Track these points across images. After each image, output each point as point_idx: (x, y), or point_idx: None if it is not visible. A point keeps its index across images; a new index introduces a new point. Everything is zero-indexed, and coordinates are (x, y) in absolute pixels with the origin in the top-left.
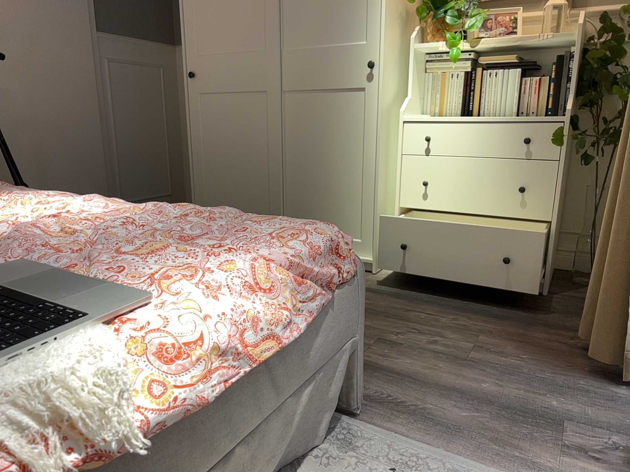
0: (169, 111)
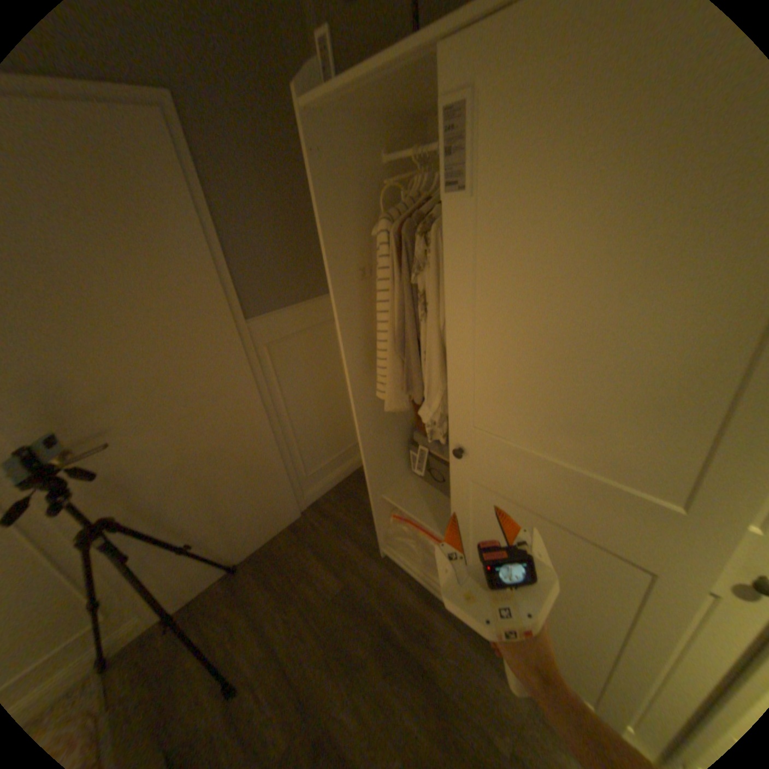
0: None
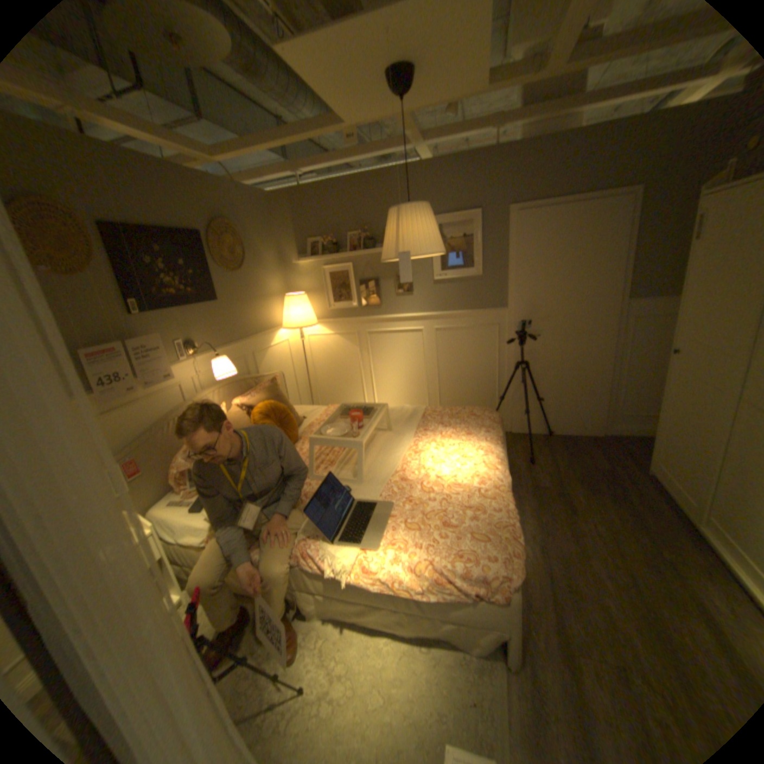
0: None
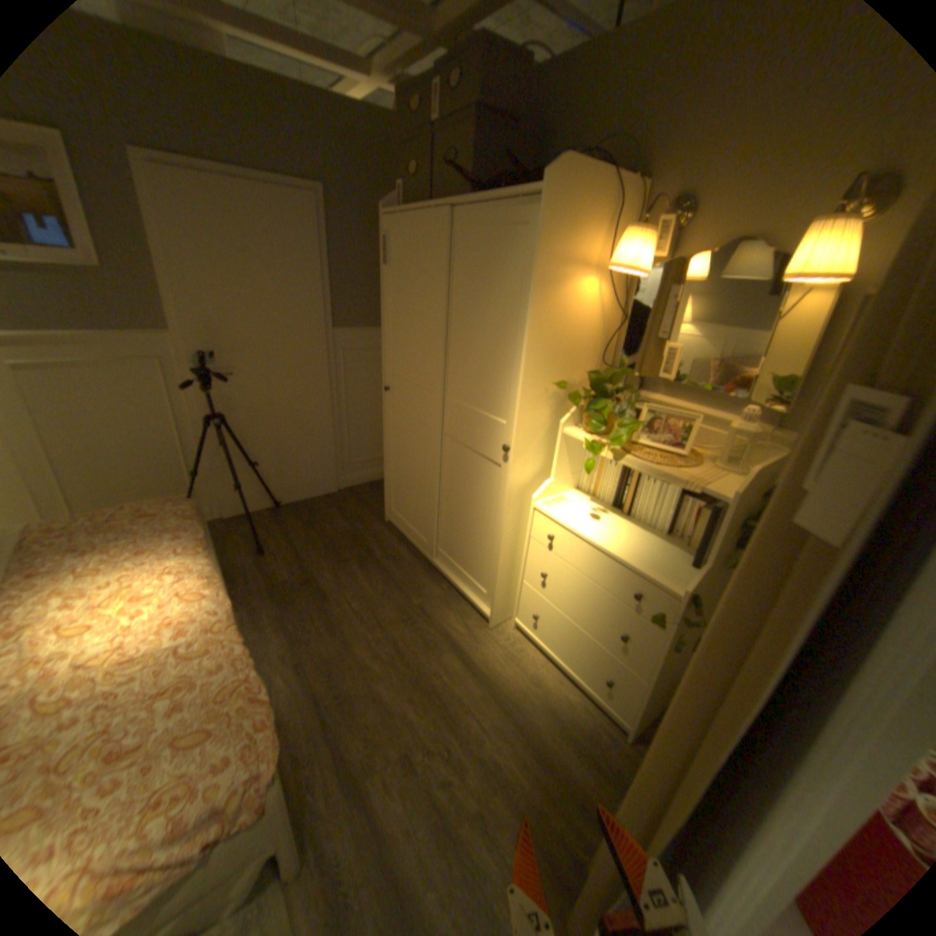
0: None
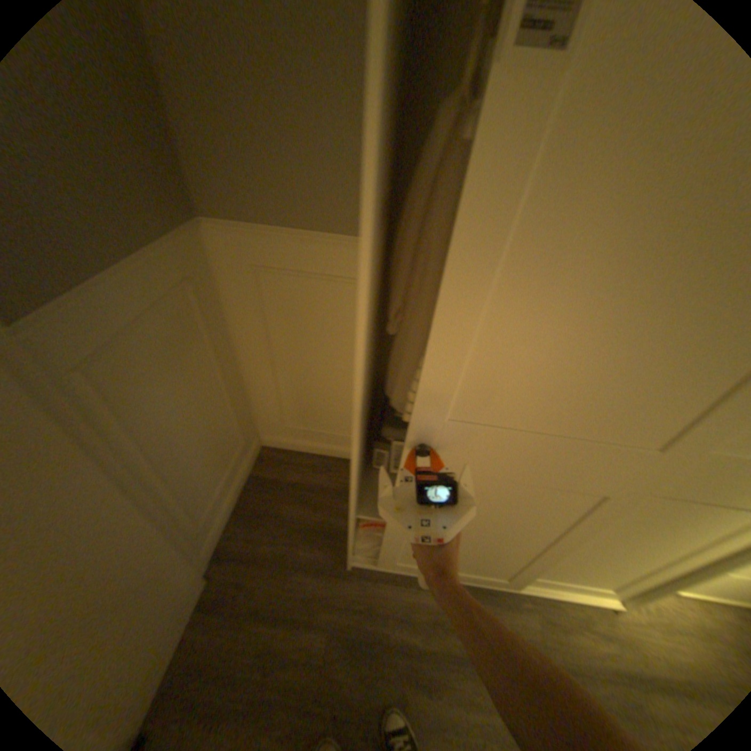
0: (217, 350)
